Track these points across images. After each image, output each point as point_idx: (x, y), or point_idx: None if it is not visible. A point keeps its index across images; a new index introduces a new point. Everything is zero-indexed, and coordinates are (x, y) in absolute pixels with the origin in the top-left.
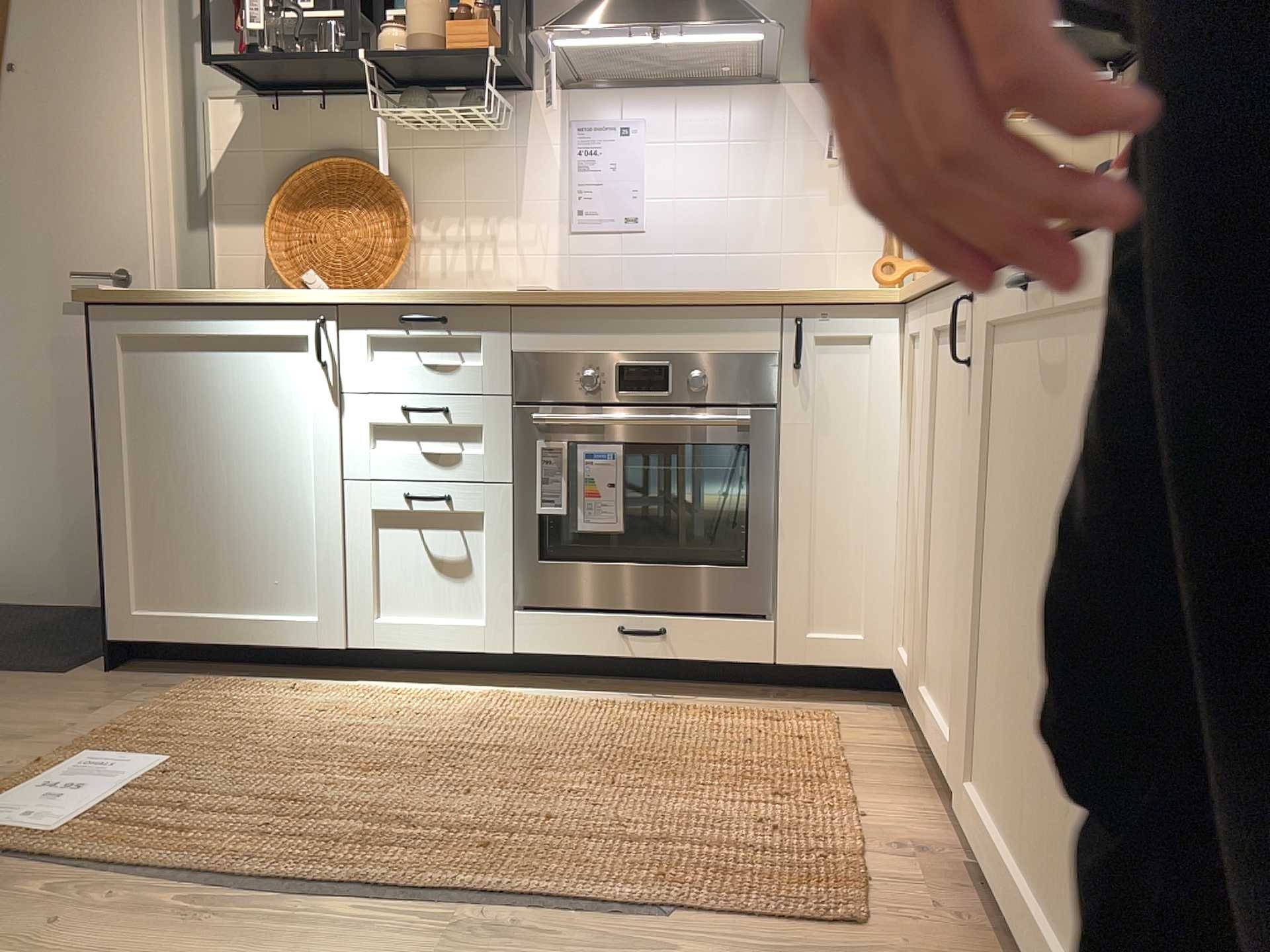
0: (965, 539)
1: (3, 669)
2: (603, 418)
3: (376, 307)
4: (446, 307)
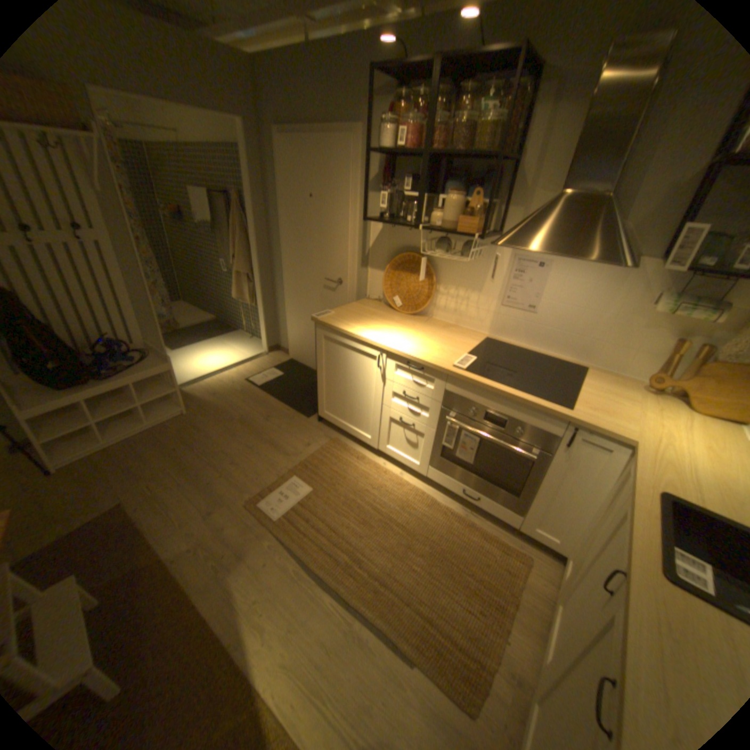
0: (584, 615)
1: (296, 408)
2: (472, 430)
3: (399, 355)
4: (424, 365)
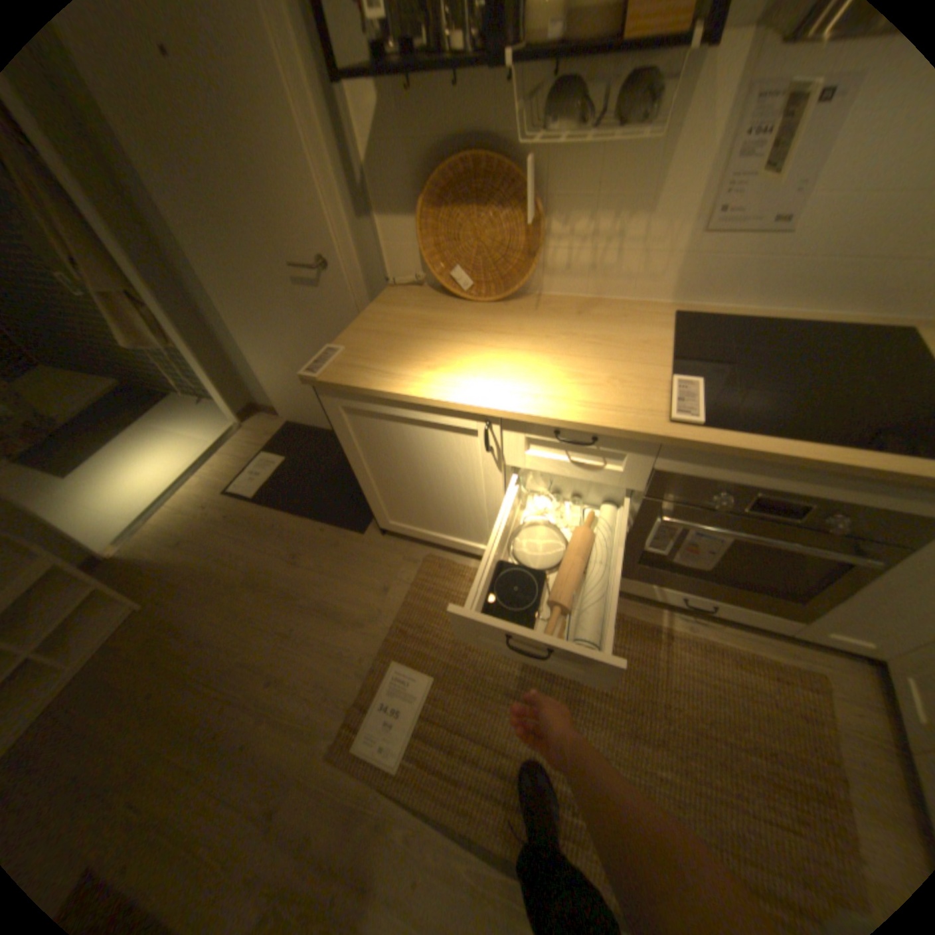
0: None
1: (334, 521)
2: (727, 534)
3: (536, 421)
4: (600, 431)
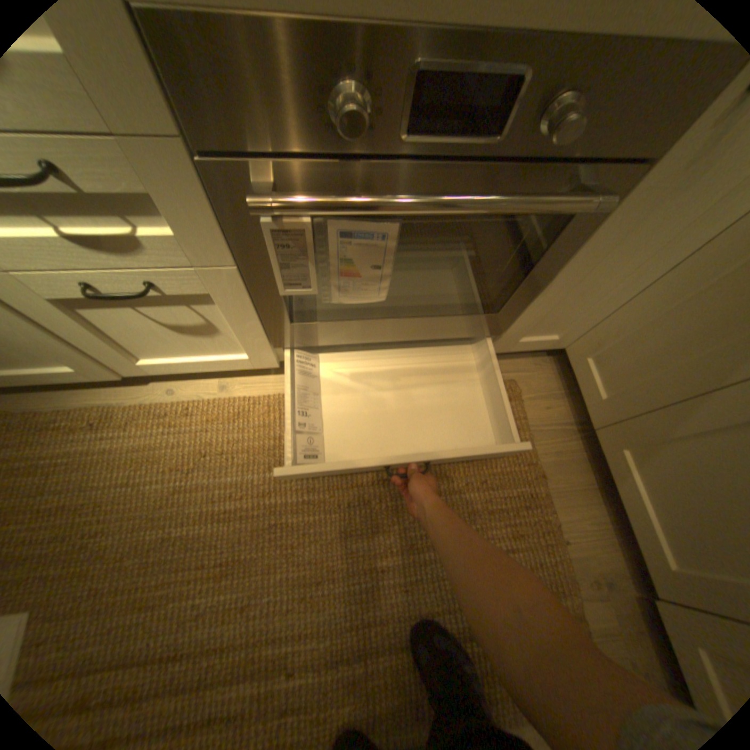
0: None
1: None
2: (381, 200)
3: None
4: None
